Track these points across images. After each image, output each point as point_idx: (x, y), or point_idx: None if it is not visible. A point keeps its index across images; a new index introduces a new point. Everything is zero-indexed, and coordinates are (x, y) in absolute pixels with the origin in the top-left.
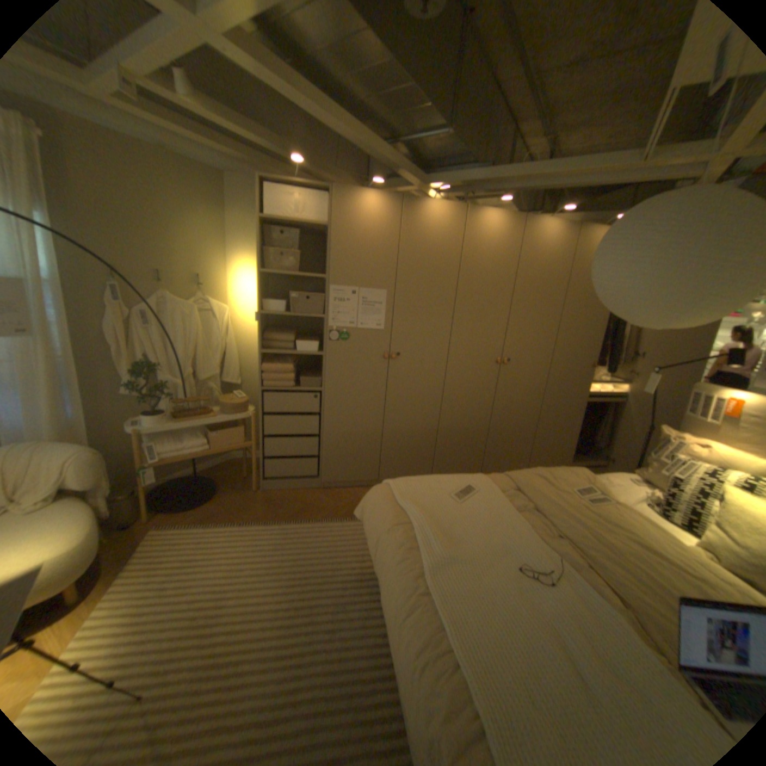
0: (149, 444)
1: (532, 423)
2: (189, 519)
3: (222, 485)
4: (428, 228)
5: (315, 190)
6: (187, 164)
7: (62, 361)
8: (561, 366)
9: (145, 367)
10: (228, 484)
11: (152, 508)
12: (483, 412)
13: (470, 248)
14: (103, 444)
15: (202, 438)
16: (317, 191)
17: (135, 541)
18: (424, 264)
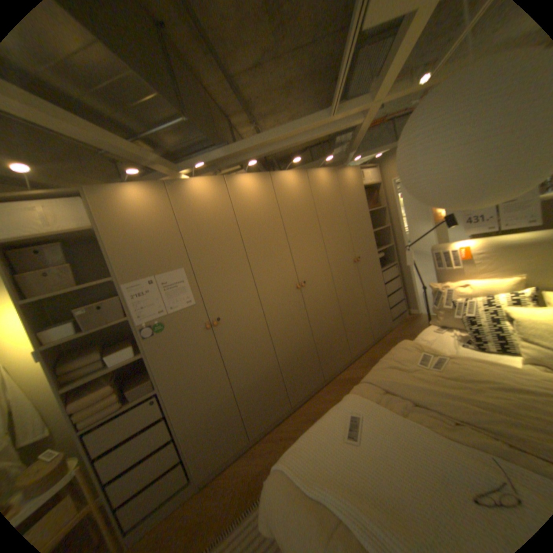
0: None
1: (339, 319)
2: None
3: None
4: (199, 202)
5: (62, 197)
6: None
7: None
8: (337, 270)
9: None
10: None
11: None
12: (305, 330)
13: (240, 208)
14: None
15: None
16: (65, 197)
17: None
18: (208, 232)
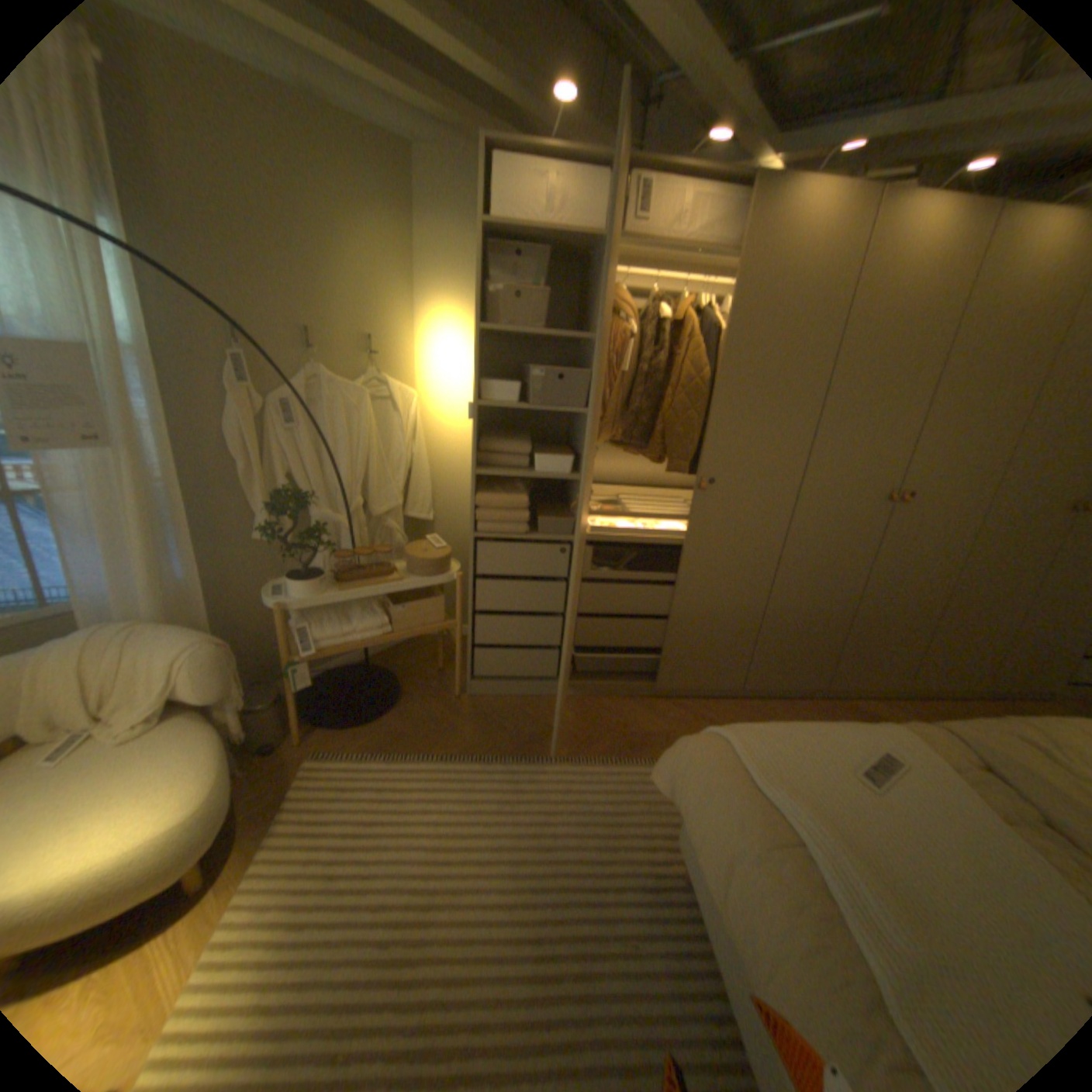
0: (299, 624)
1: (936, 606)
2: (361, 742)
3: (406, 680)
4: (798, 236)
5: (583, 165)
6: (350, 127)
7: (161, 487)
8: (1012, 507)
9: (290, 499)
10: (415, 681)
11: (305, 718)
12: (851, 585)
13: (874, 276)
14: (229, 617)
15: (379, 613)
16: (587, 166)
17: (283, 777)
18: (781, 309)
